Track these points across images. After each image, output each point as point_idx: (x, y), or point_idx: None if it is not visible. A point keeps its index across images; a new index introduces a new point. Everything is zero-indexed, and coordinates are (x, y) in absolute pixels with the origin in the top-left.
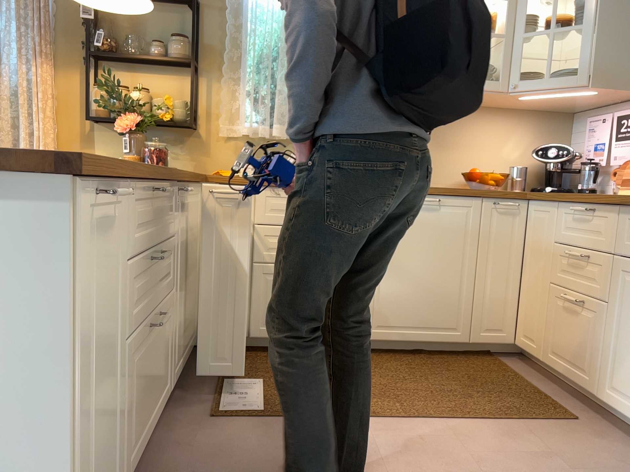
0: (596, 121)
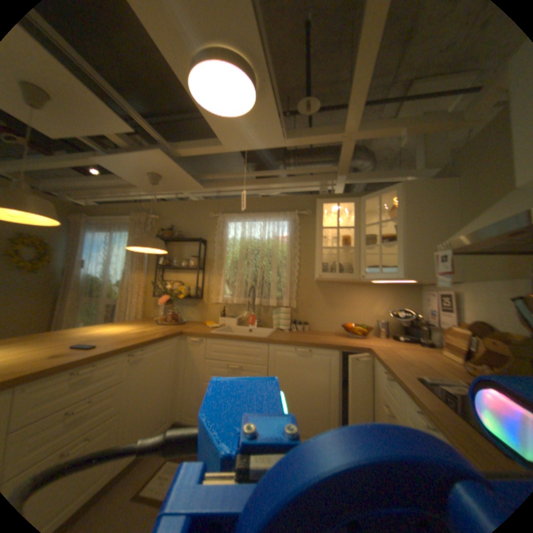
0: (430, 296)
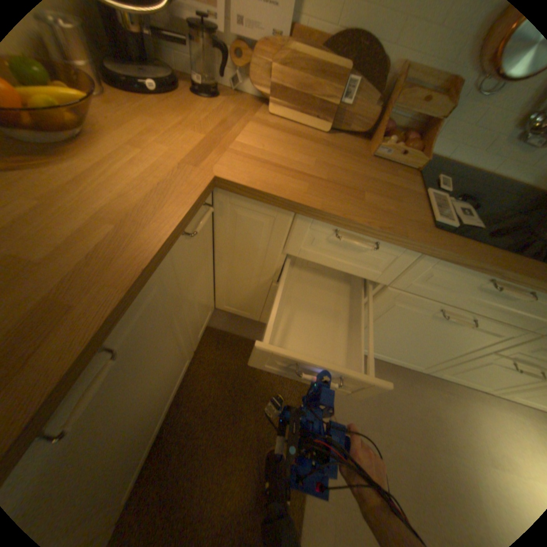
0: None
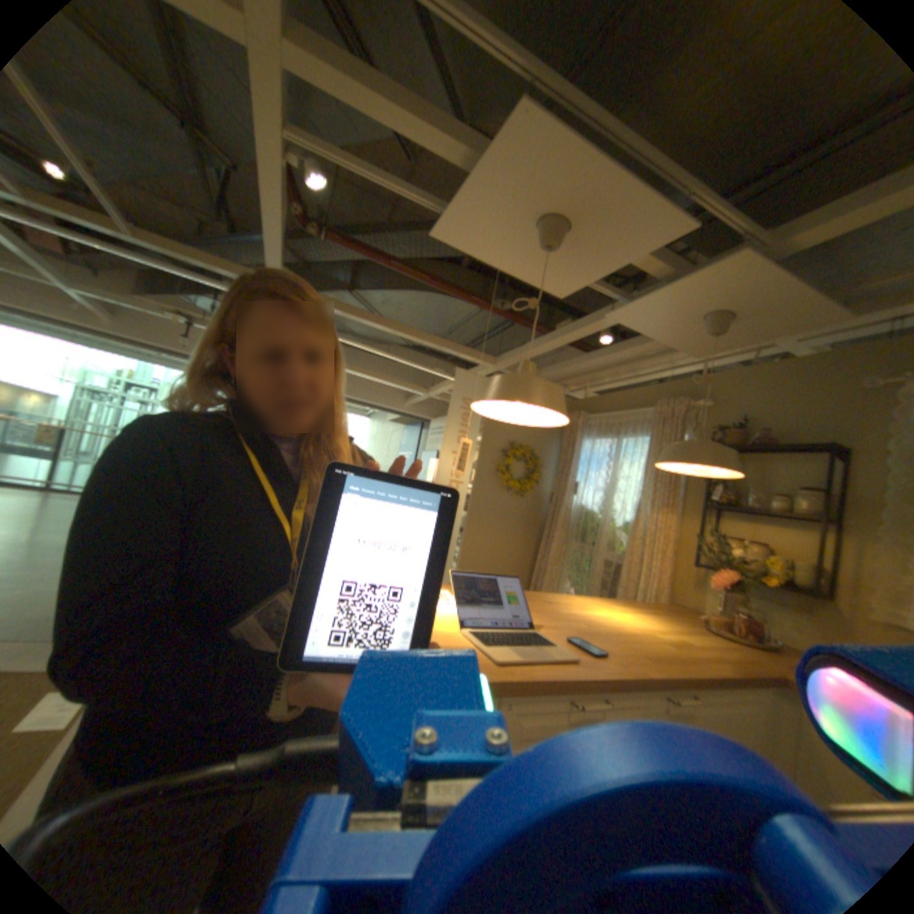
0: None
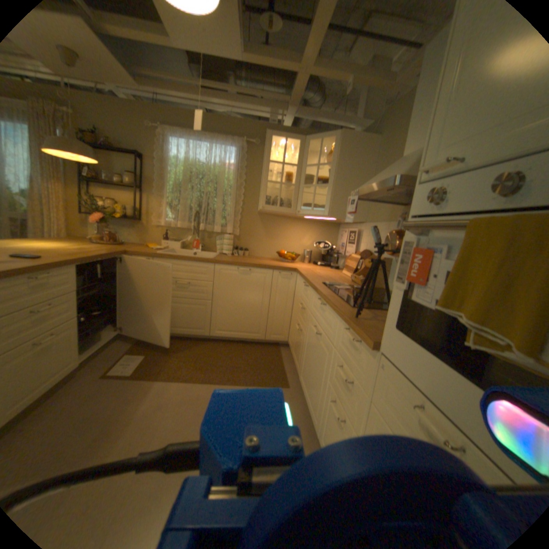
0: (343, 232)
